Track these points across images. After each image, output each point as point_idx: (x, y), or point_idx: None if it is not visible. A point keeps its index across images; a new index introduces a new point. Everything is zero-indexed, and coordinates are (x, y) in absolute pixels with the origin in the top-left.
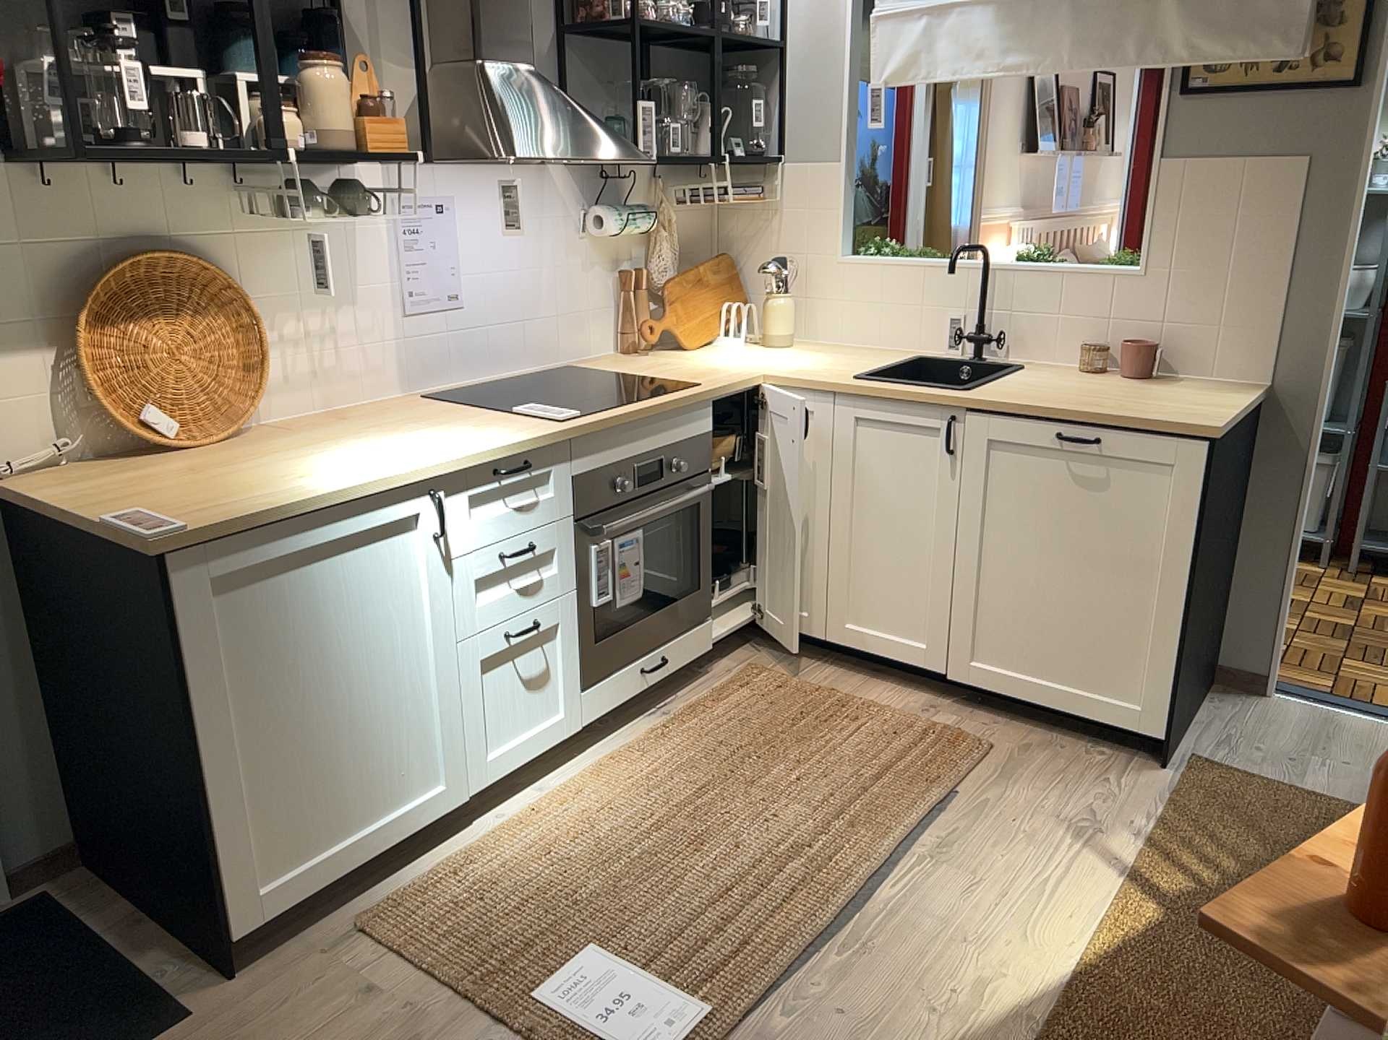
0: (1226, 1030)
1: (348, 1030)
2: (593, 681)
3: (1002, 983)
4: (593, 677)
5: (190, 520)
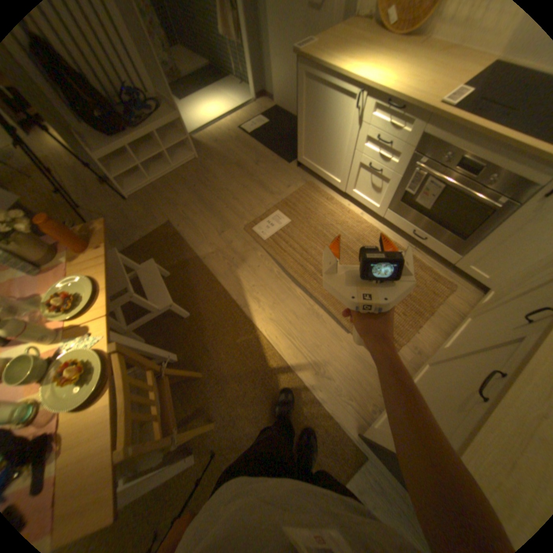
0: (225, 353)
1: (278, 185)
2: (404, 215)
3: (257, 305)
4: (400, 213)
5: (307, 50)
